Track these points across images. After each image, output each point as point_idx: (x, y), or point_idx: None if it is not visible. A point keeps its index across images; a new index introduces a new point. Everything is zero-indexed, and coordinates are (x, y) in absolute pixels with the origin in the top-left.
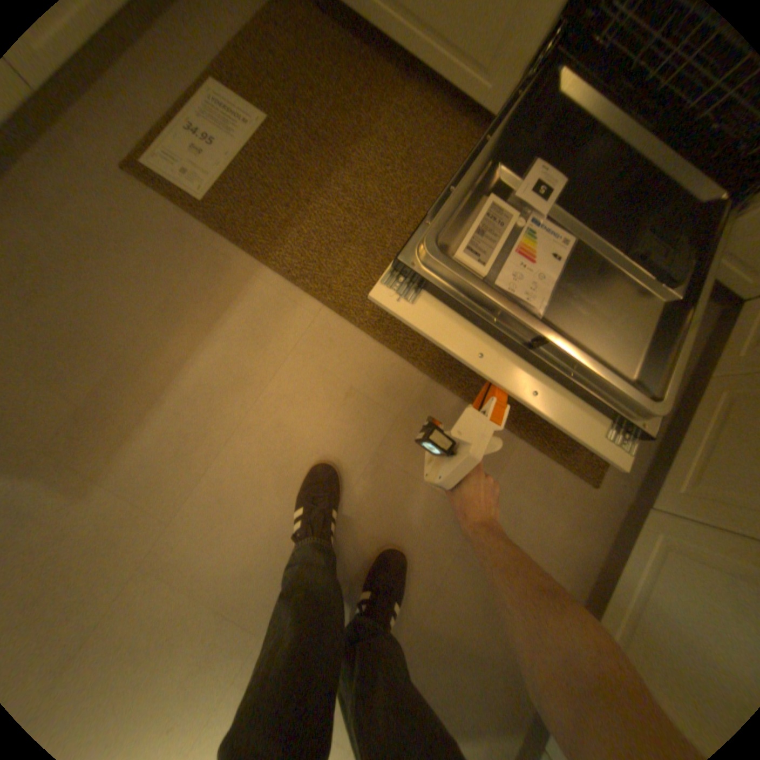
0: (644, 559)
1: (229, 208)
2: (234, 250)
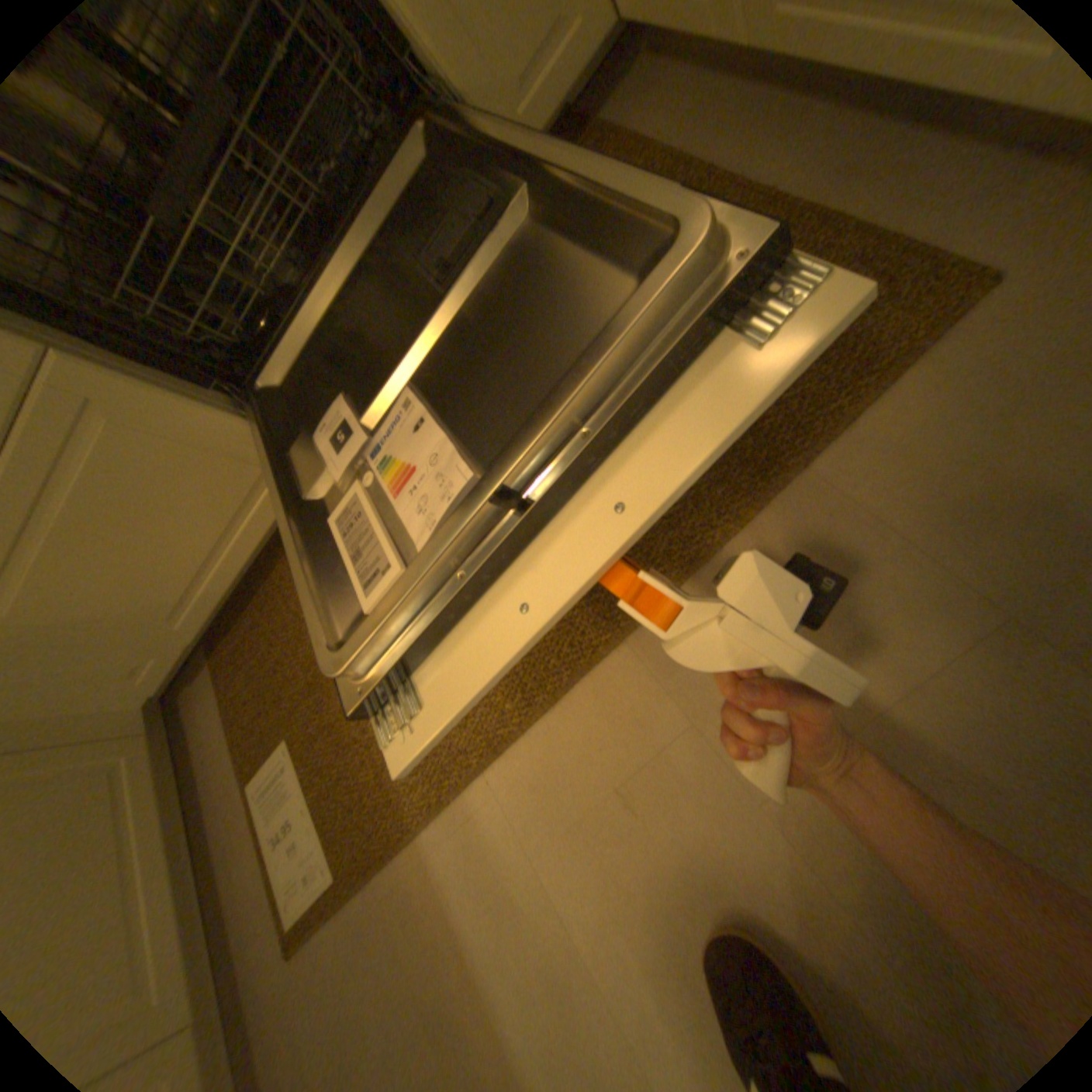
0: None
1: (344, 847)
2: (387, 872)
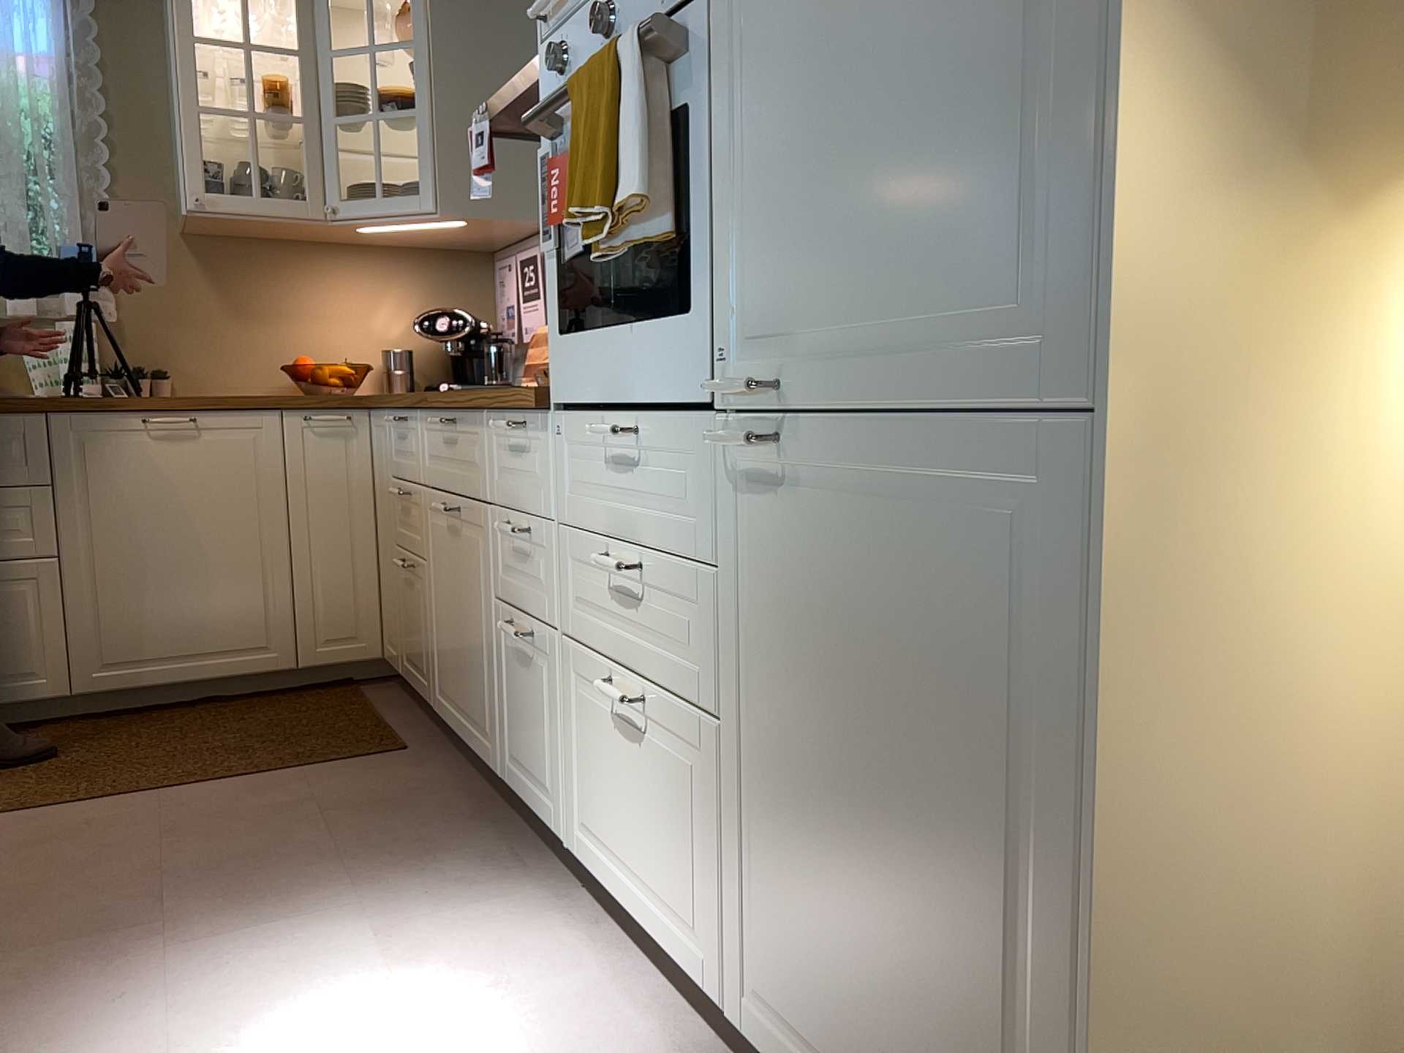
0: (443, 710)
1: None
2: None
